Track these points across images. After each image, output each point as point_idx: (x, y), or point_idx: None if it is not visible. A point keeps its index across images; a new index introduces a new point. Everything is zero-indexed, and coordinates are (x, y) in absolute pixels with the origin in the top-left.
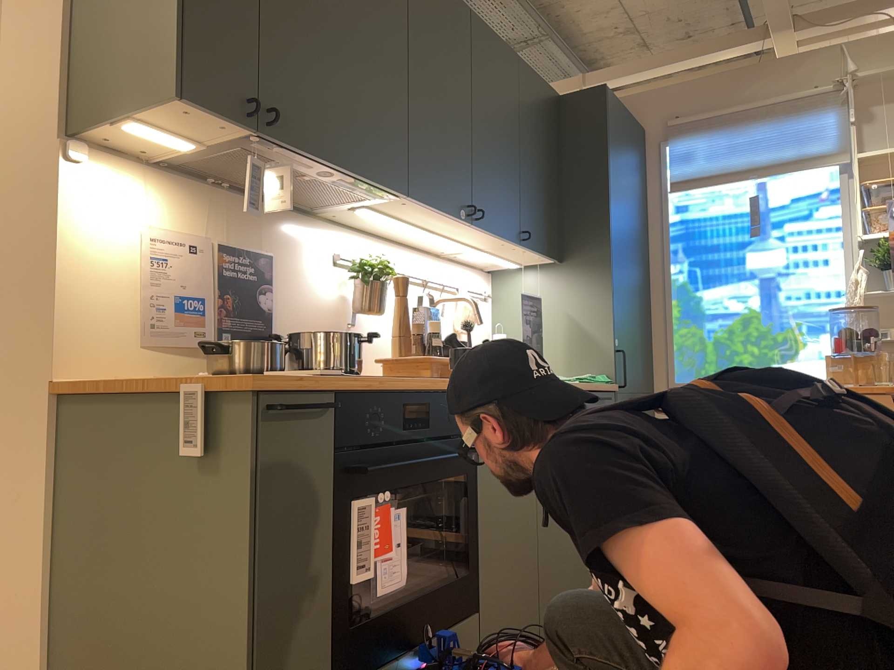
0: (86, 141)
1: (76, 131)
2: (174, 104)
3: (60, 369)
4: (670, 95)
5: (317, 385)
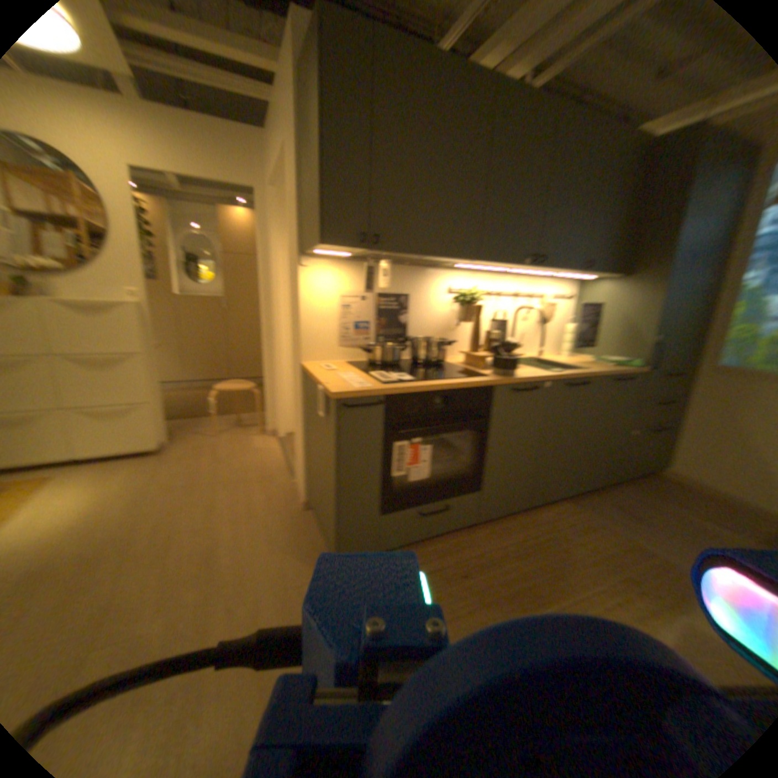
0: (310, 253)
1: (303, 251)
2: (323, 245)
3: (305, 357)
4: None
5: (375, 392)
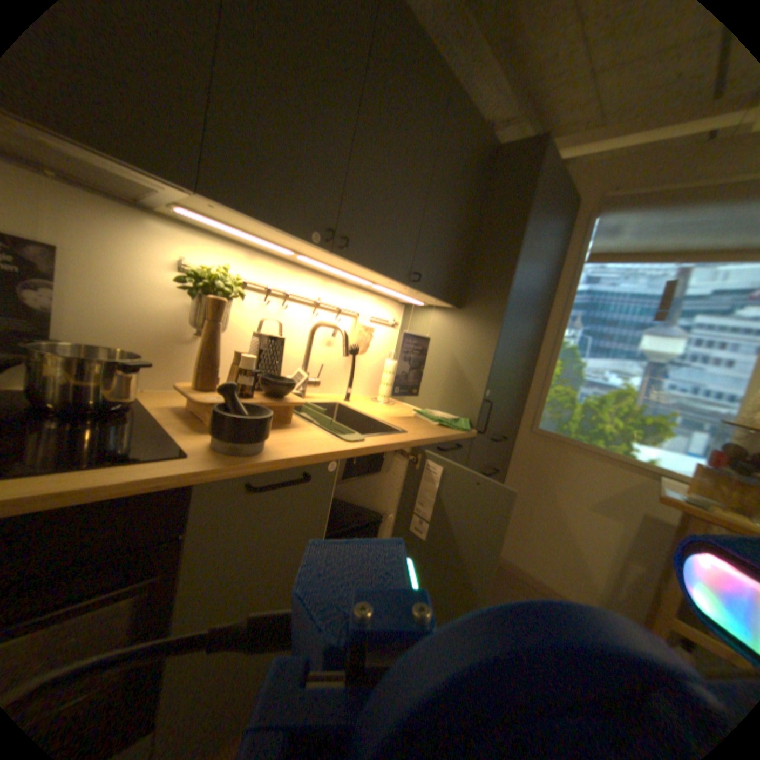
0: None
1: None
2: None
3: None
4: (618, 162)
5: None
